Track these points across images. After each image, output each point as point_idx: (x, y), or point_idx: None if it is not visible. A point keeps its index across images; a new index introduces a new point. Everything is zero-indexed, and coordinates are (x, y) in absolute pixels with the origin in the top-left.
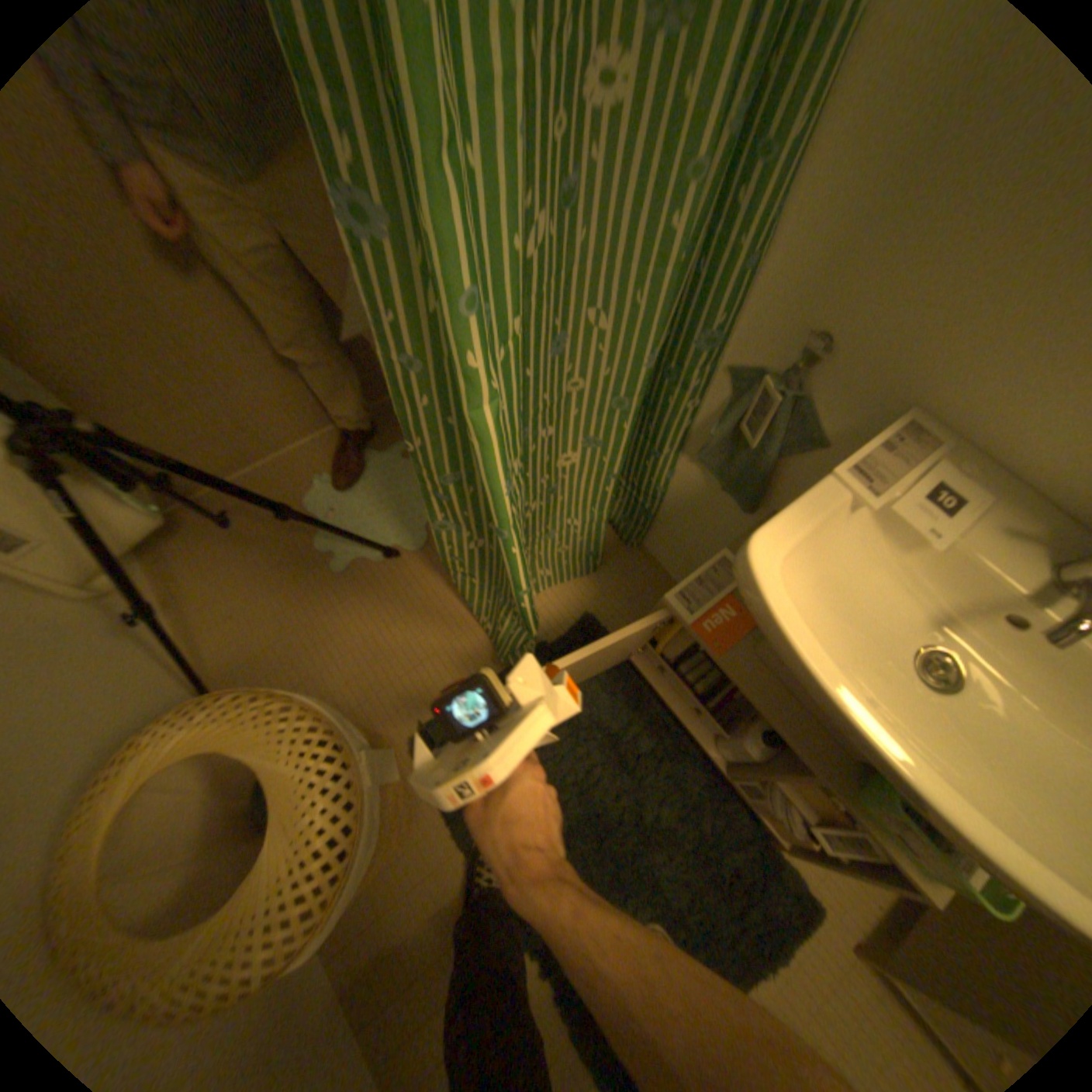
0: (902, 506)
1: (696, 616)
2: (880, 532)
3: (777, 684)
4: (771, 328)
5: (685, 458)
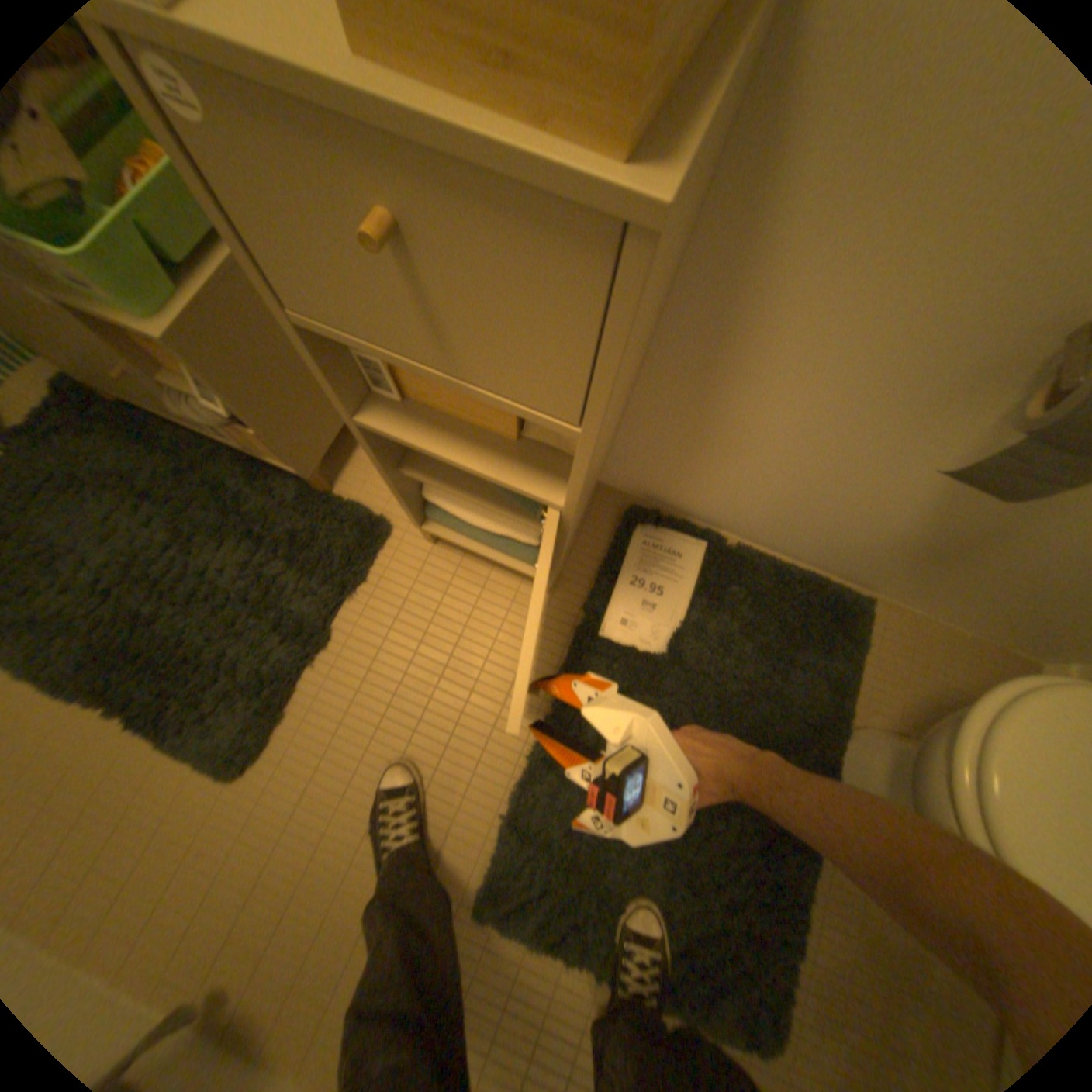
0: None
1: None
2: None
3: None
4: None
5: None
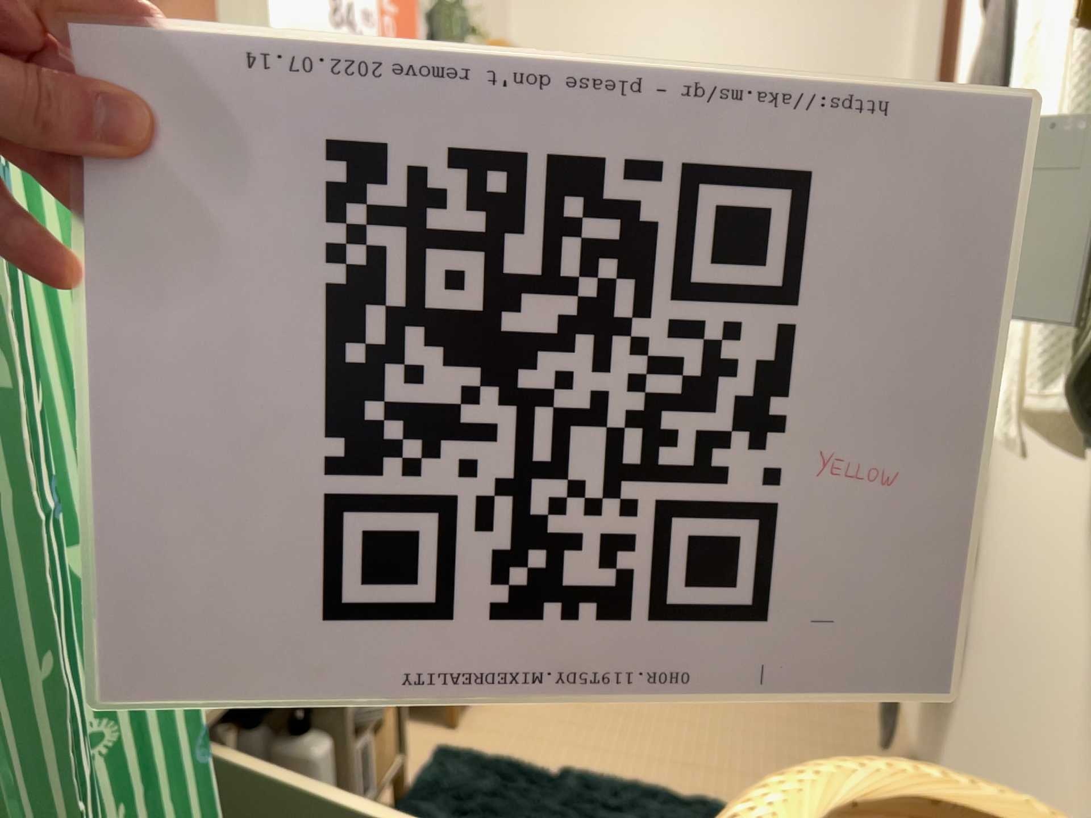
0: None
1: None
2: None
3: None
4: None
5: None
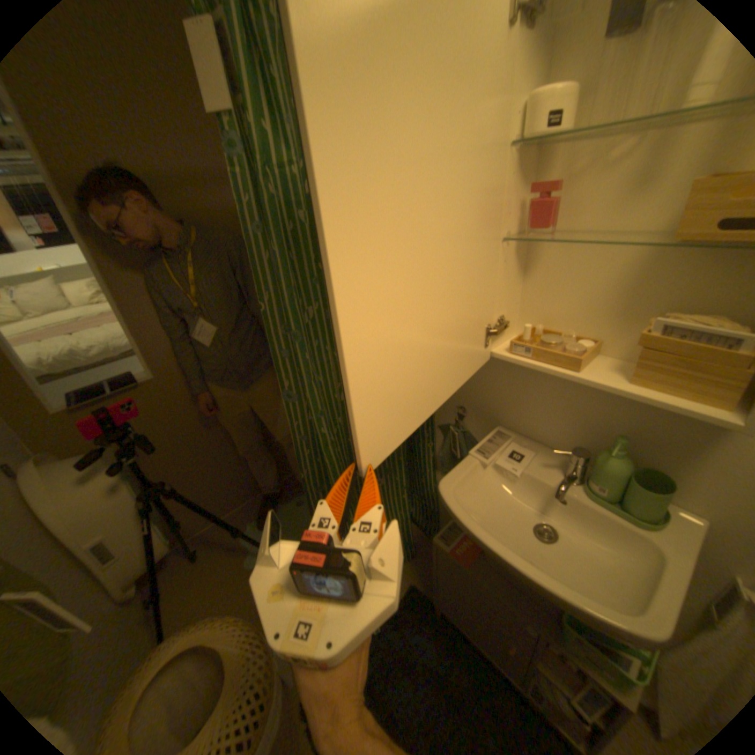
0: (501, 463)
1: (450, 548)
2: (500, 477)
3: (501, 579)
4: (445, 409)
5: (439, 474)
